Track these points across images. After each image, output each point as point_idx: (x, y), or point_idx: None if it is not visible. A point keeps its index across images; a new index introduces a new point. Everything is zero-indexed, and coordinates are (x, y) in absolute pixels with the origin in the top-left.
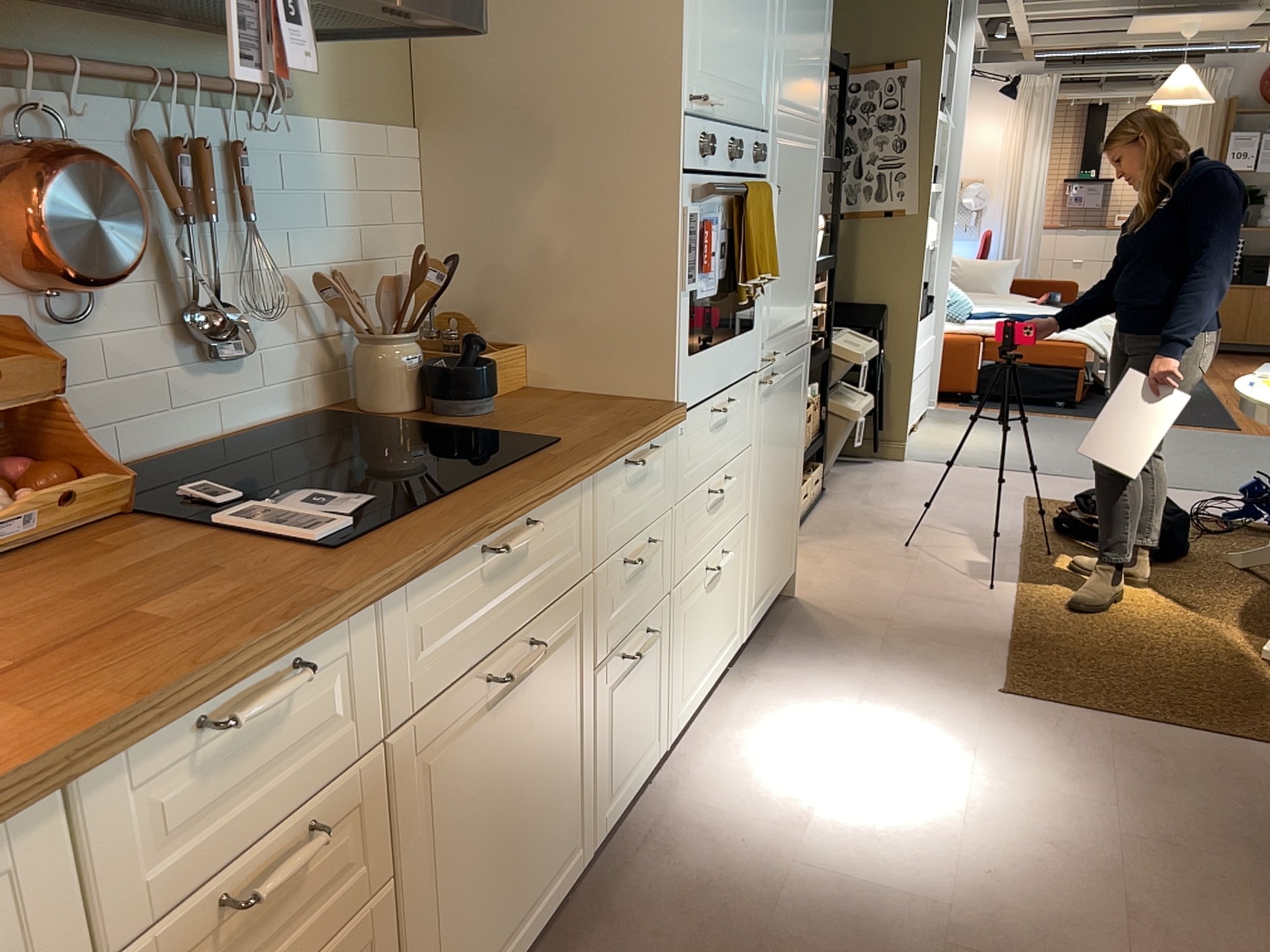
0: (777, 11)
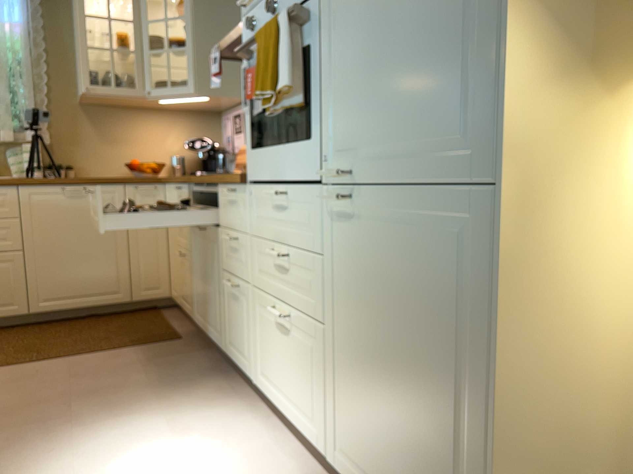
0: None
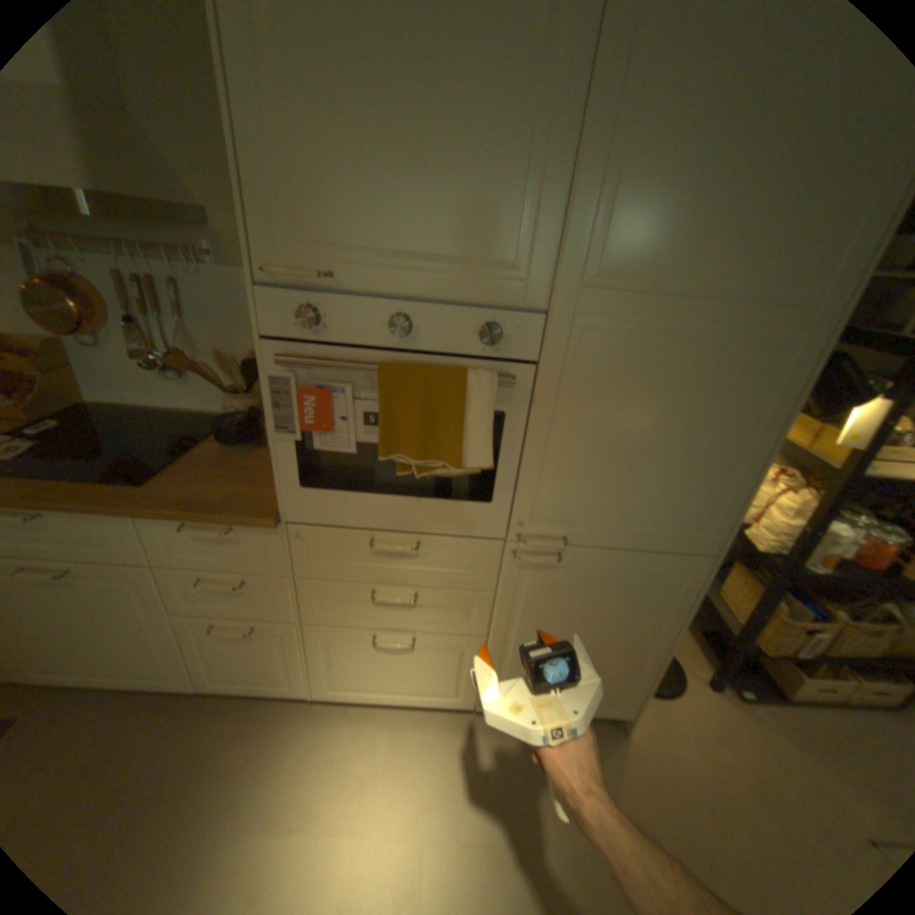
0: (582, 137)
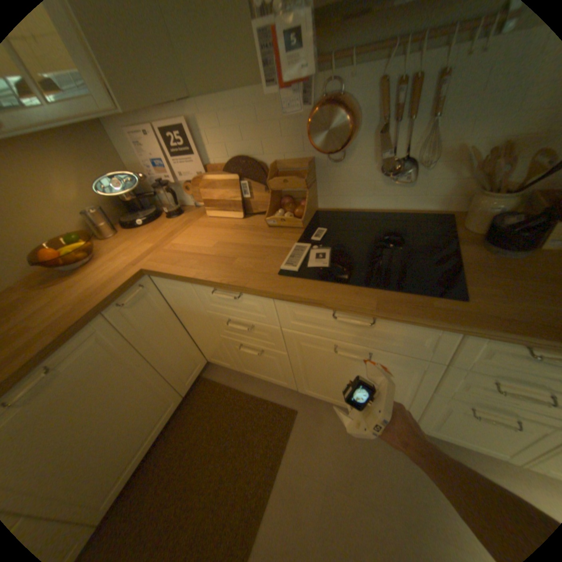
0: None
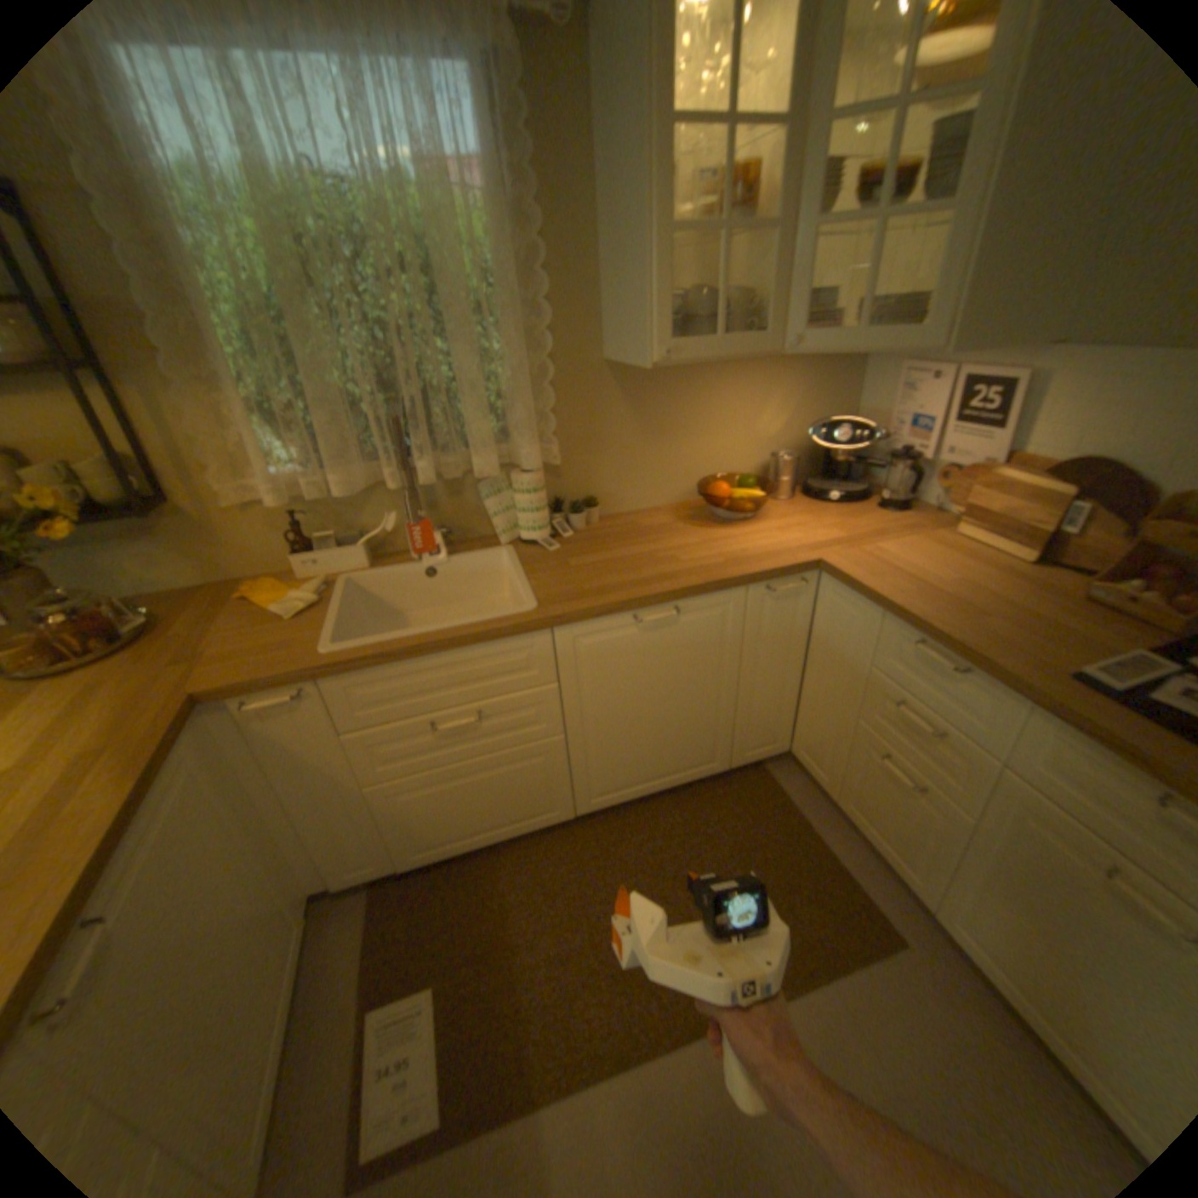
0: None
